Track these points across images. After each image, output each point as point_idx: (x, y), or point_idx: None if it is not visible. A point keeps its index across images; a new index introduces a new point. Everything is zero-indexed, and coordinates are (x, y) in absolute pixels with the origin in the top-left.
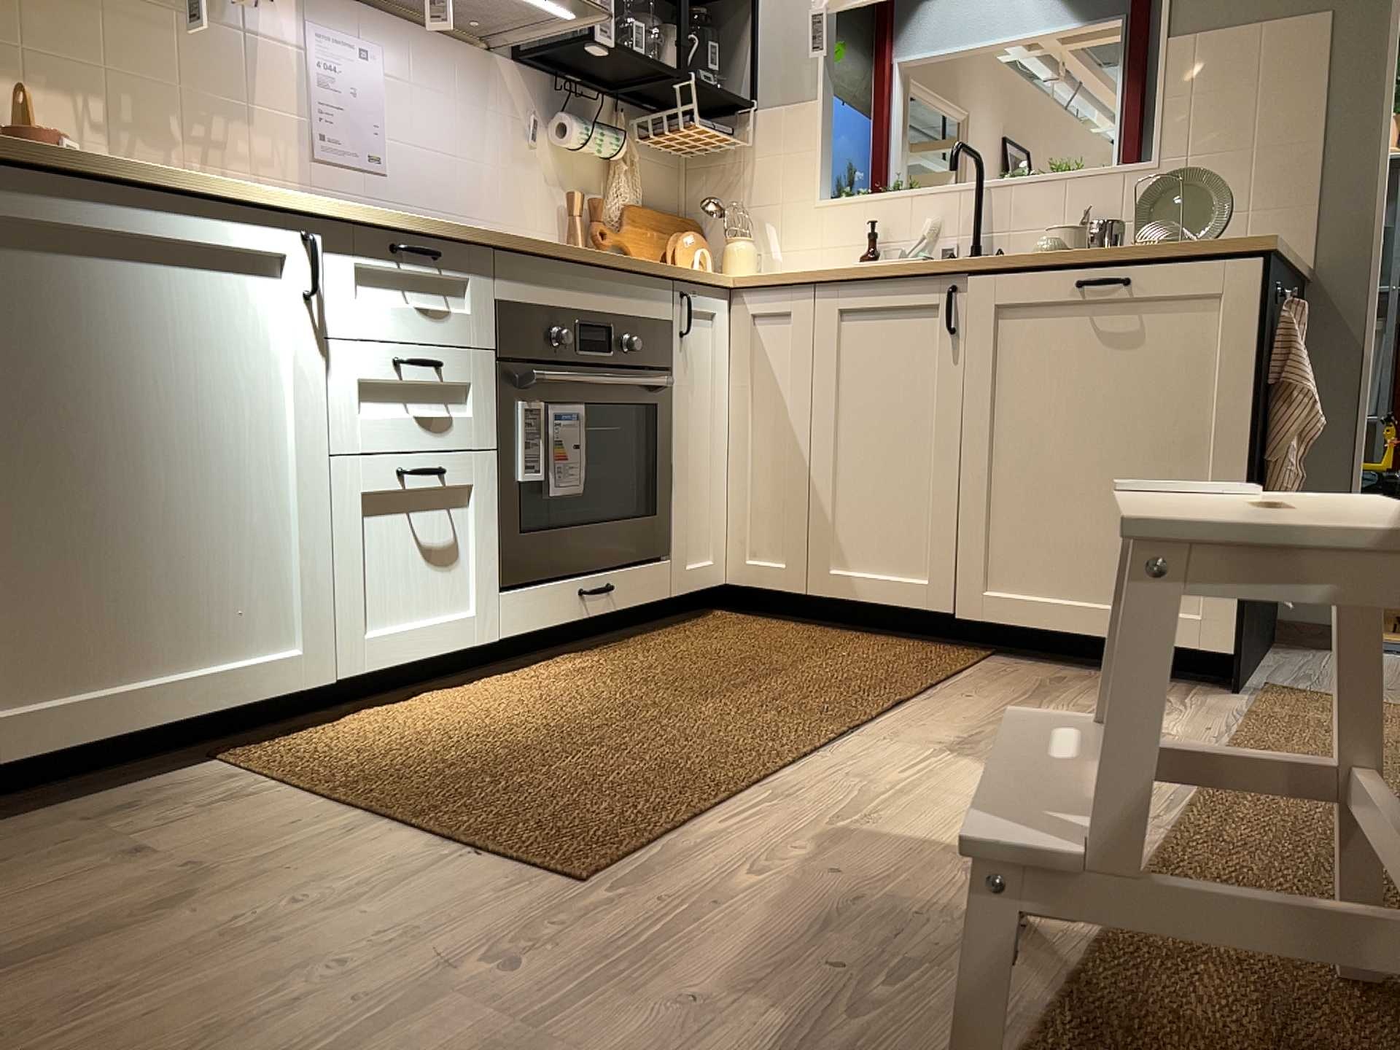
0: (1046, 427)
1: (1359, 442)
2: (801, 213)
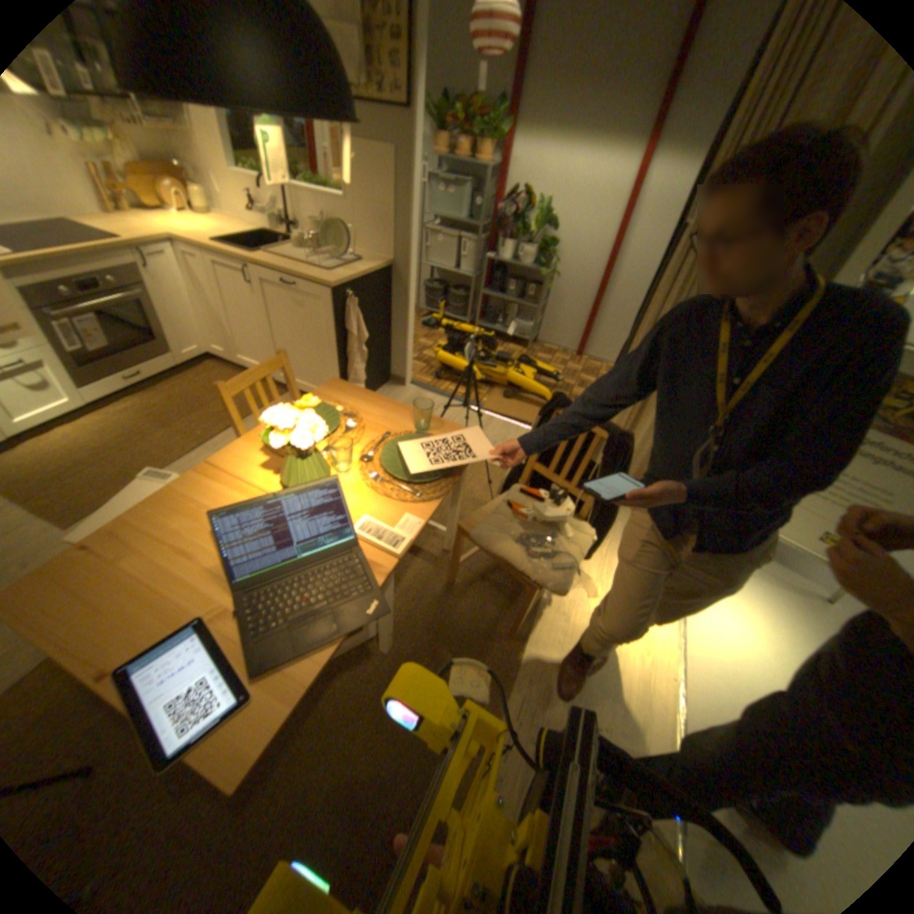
0: (285, 327)
1: (409, 326)
2: (222, 172)
